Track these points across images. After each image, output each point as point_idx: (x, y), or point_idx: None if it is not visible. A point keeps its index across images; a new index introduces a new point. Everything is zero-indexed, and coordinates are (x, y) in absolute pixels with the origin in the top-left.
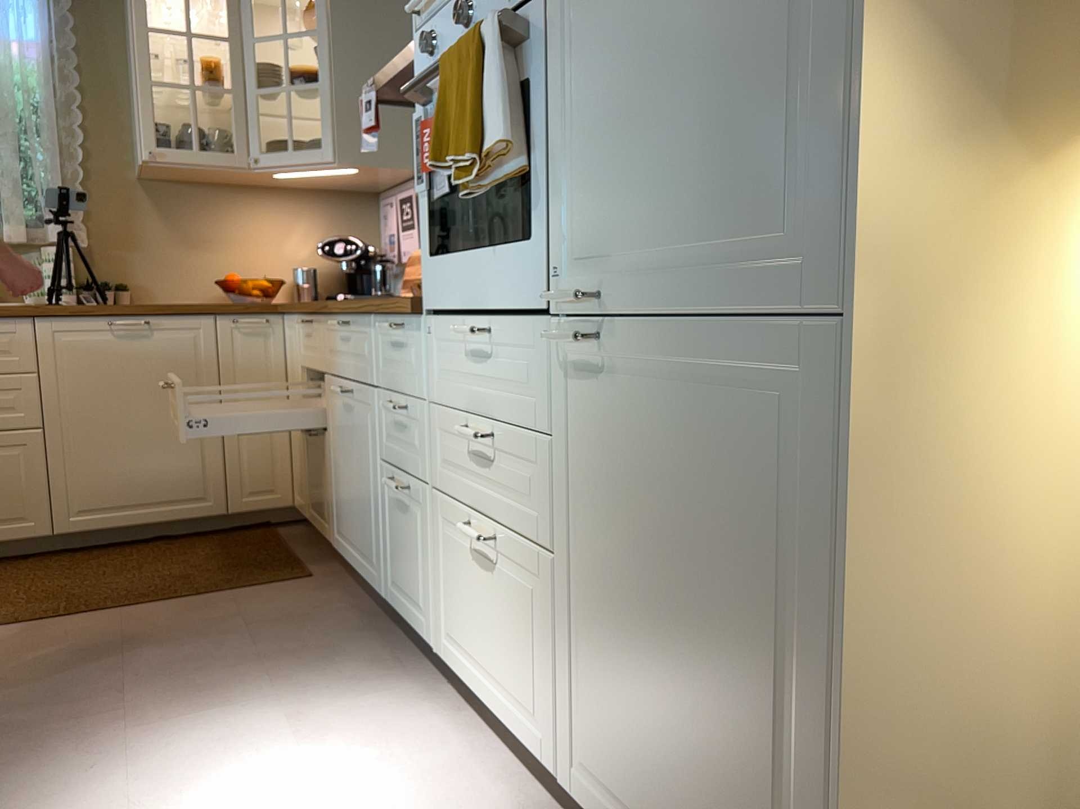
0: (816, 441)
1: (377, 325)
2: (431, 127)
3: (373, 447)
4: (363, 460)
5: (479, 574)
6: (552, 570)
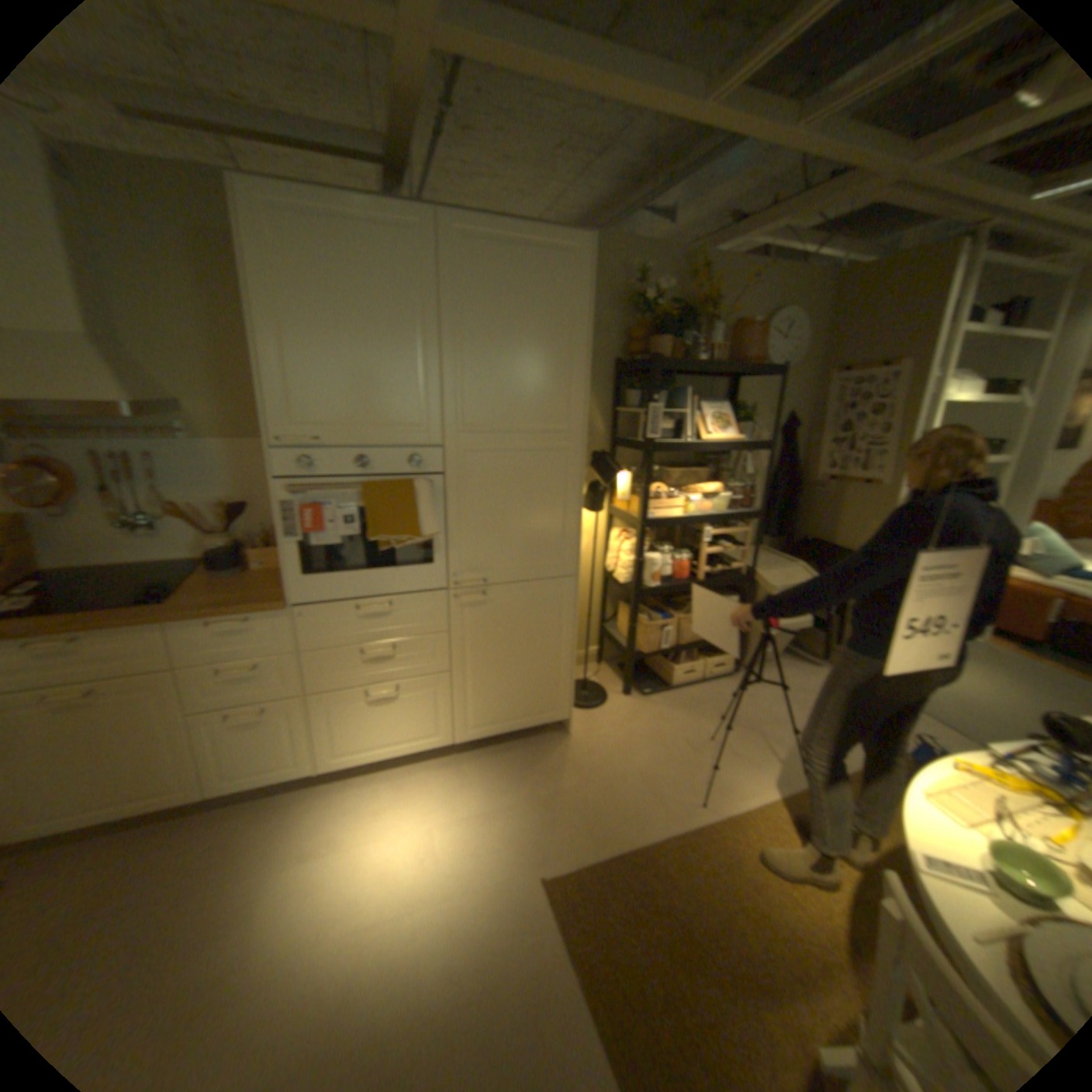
0: (560, 601)
1: (156, 630)
2: (304, 510)
3: (157, 715)
4: (128, 733)
5: (370, 710)
6: (441, 677)
